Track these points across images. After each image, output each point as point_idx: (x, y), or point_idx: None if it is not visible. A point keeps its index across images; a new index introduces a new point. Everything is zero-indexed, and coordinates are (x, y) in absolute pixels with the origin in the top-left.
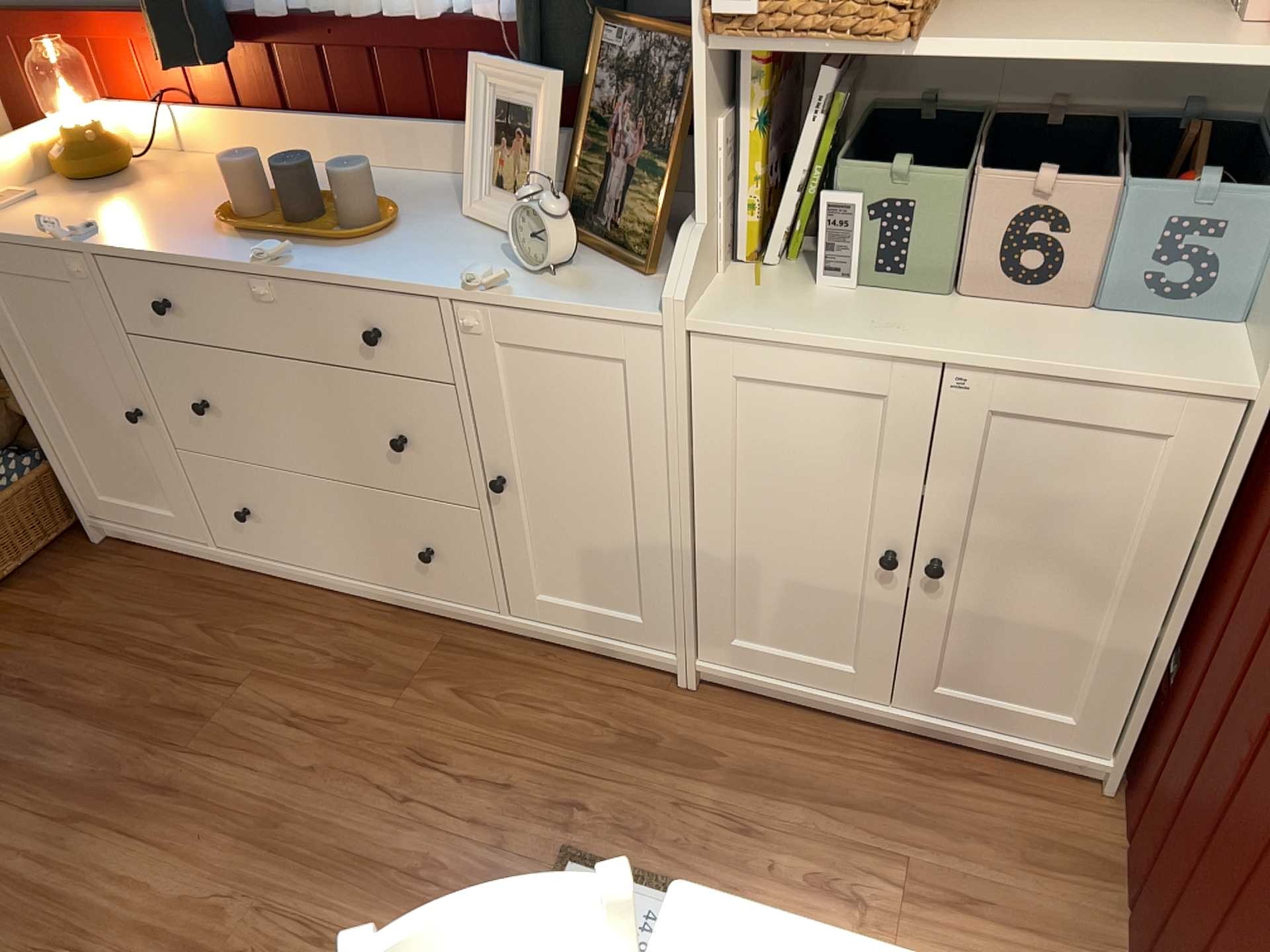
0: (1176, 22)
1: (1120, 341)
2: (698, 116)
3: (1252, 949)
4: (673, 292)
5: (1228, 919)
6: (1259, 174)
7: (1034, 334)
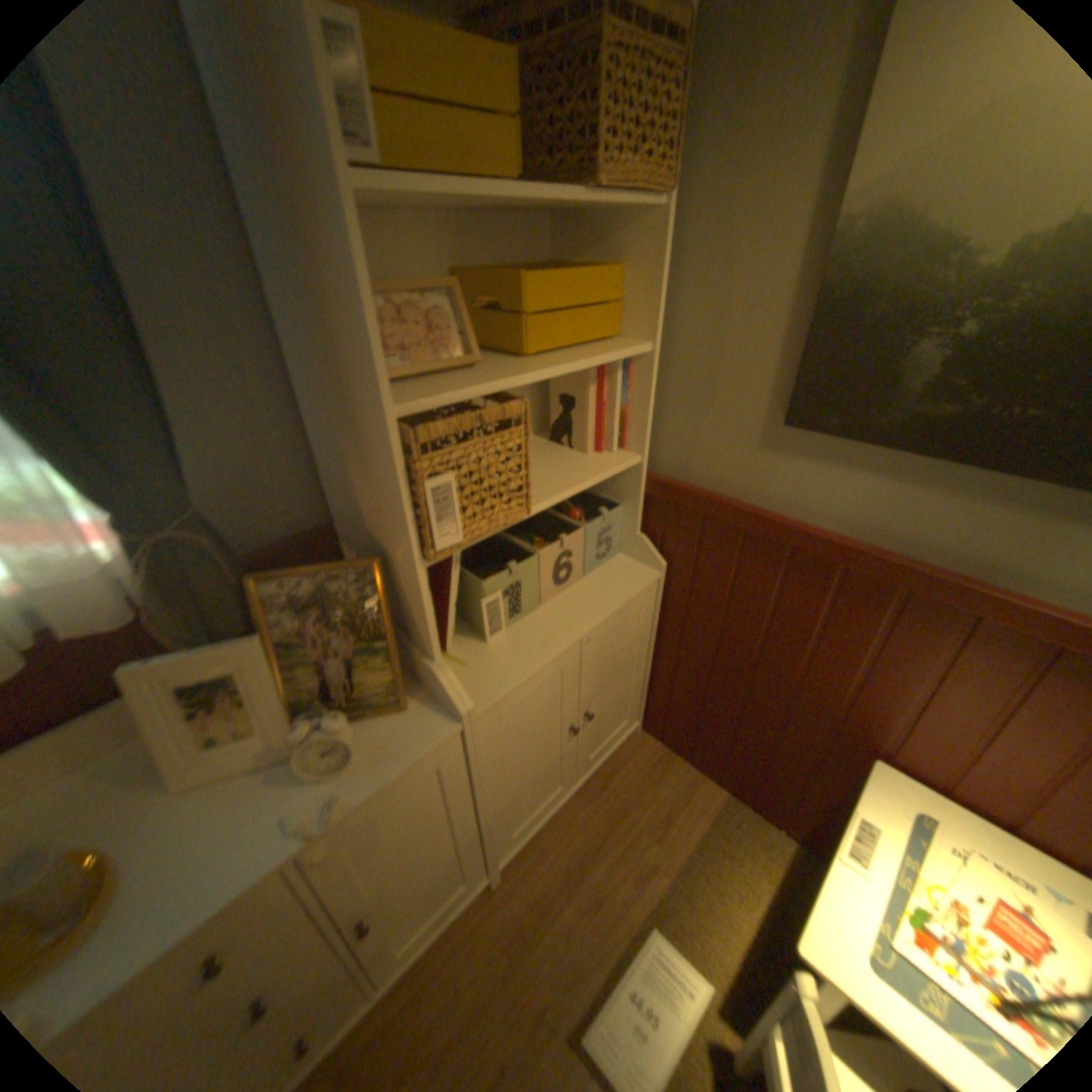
0: (557, 451)
1: (609, 579)
2: (422, 599)
3: (819, 737)
4: (461, 703)
5: (792, 735)
6: (594, 494)
7: (587, 596)
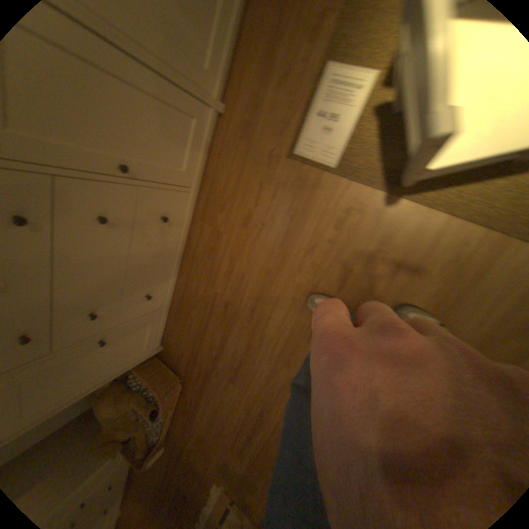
0: None
1: None
2: None
3: None
4: None
5: None
6: None
7: None
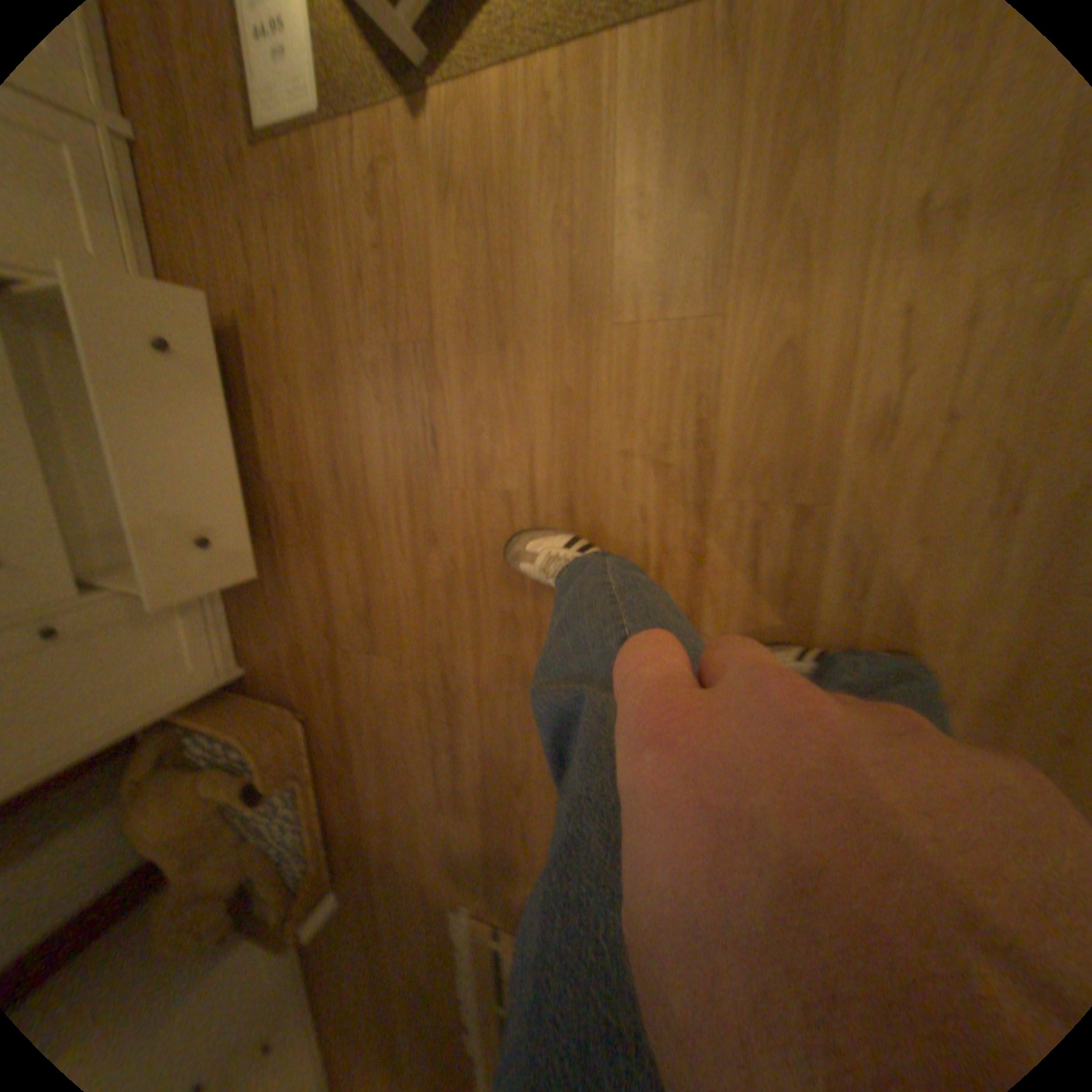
0: None
1: None
2: None
3: None
4: None
5: None
6: None
7: None
